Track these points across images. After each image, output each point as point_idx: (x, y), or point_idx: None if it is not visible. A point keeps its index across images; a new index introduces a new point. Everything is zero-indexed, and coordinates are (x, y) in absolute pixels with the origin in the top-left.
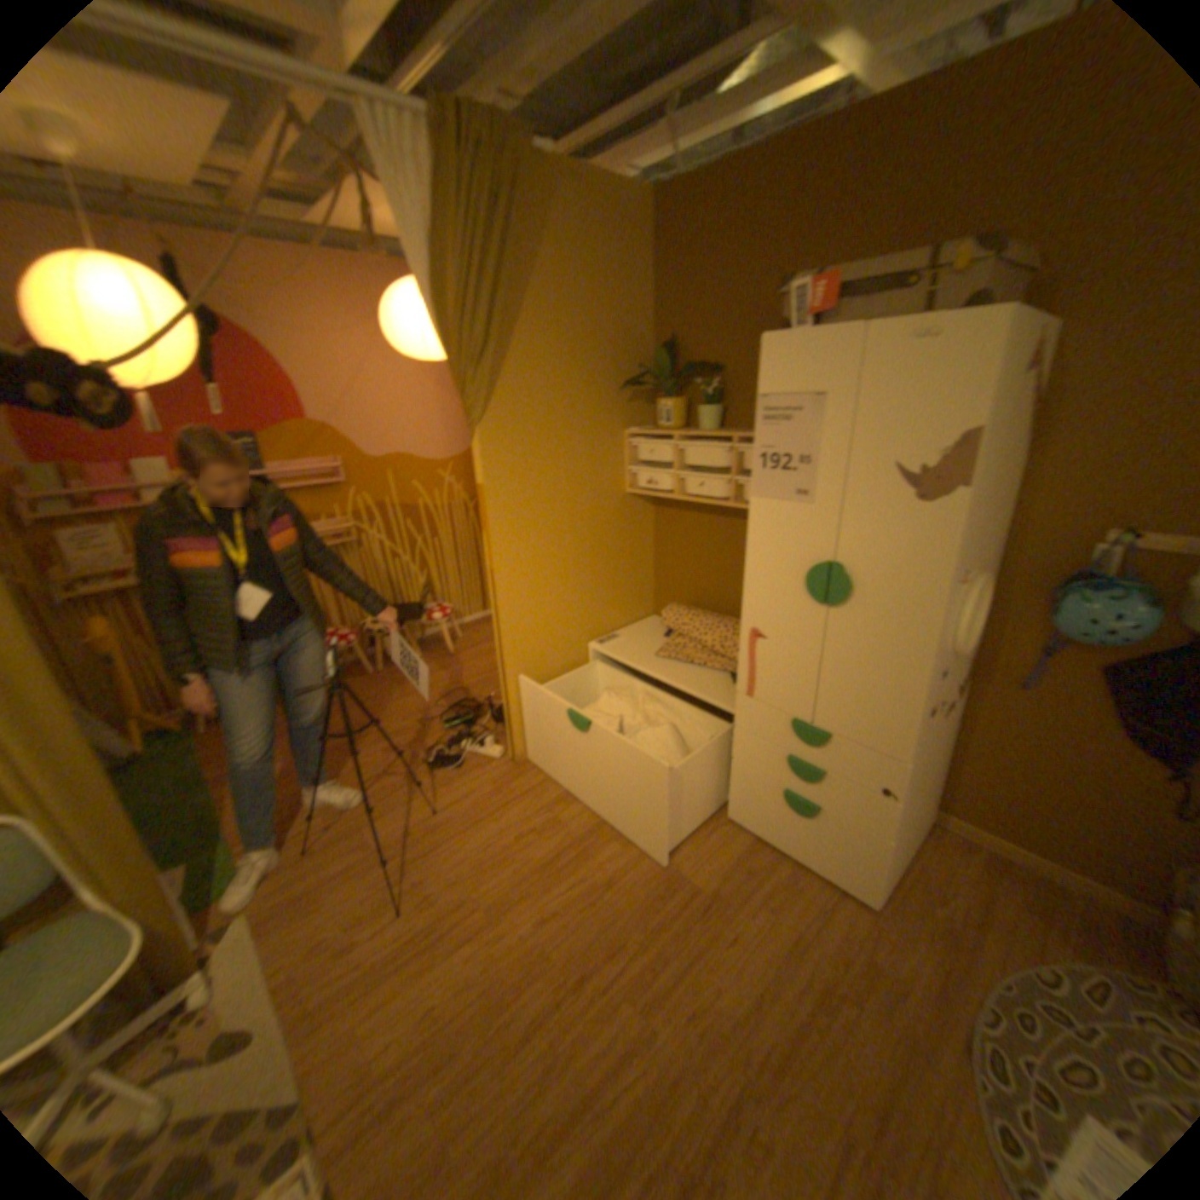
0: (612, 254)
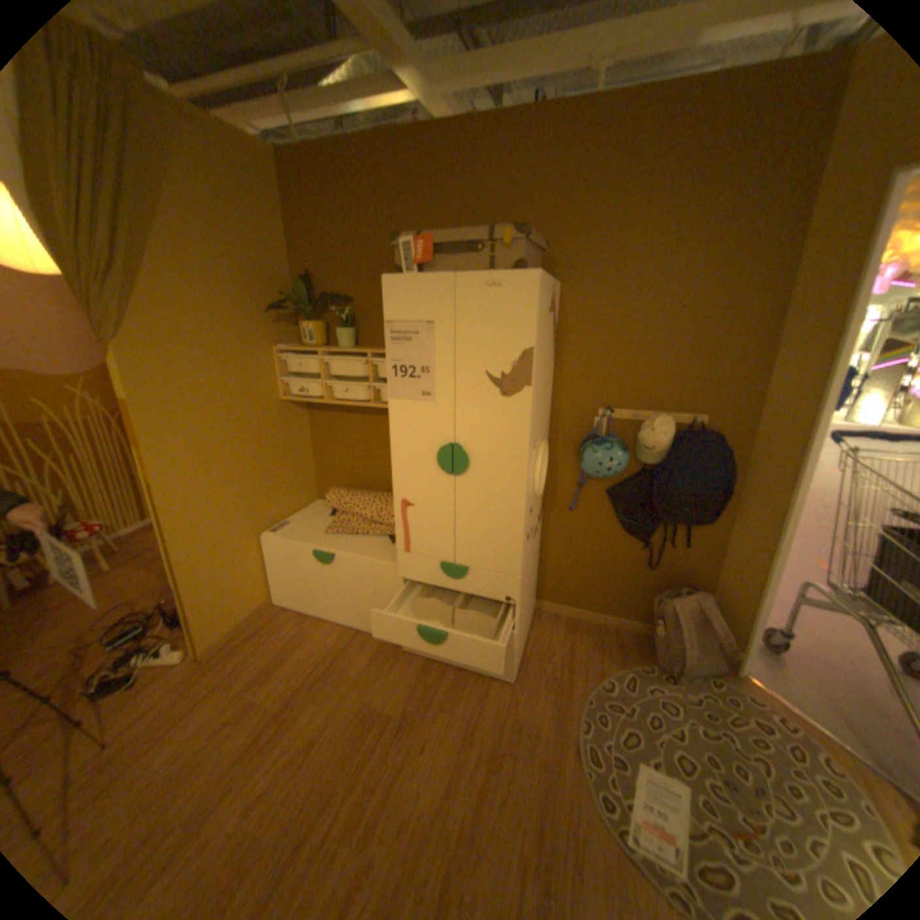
0: (243, 196)
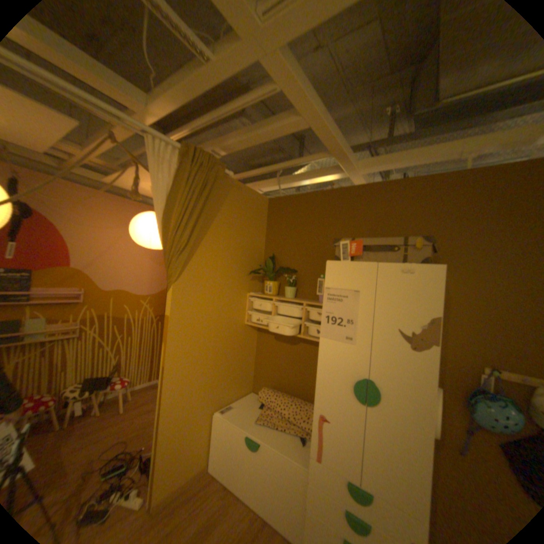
0: (251, 219)
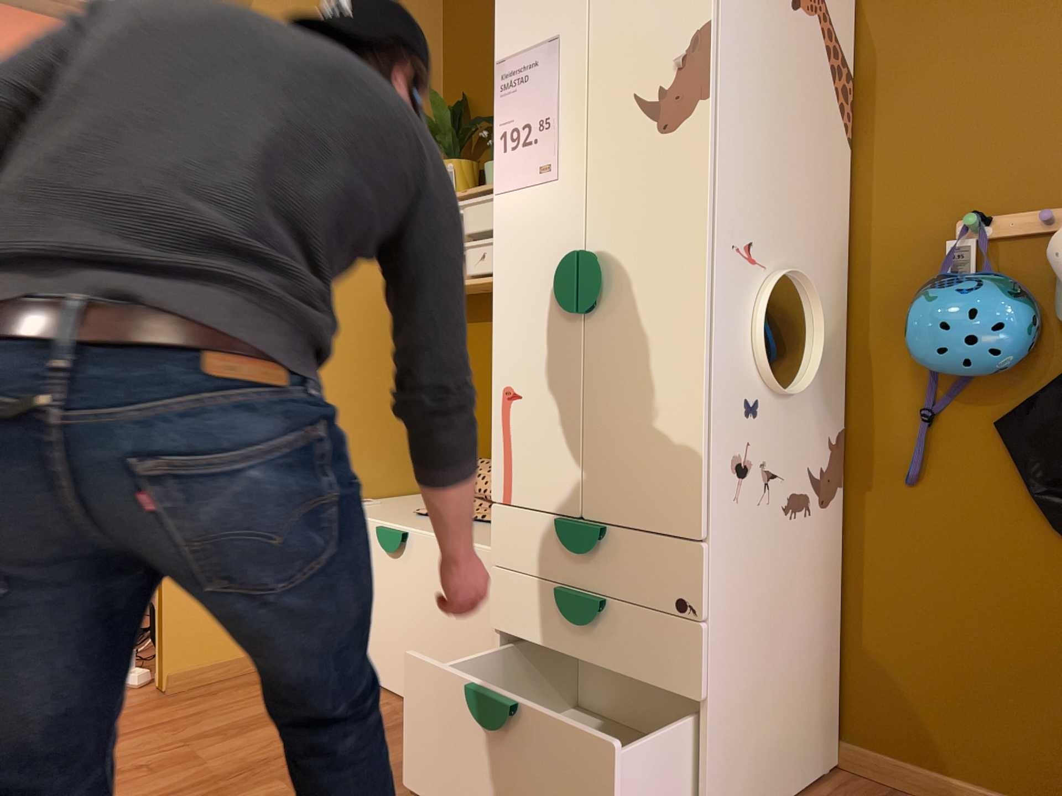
0: None
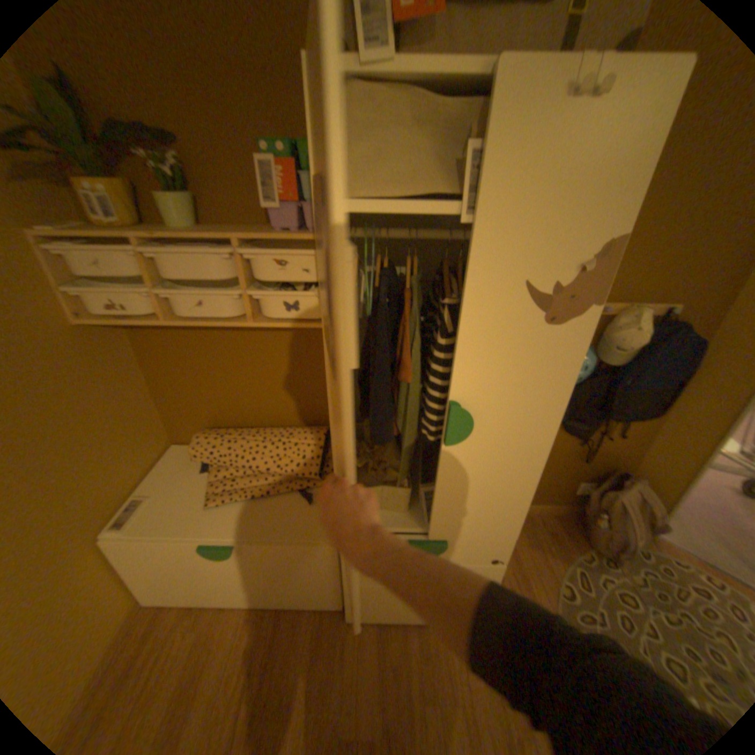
0: None
